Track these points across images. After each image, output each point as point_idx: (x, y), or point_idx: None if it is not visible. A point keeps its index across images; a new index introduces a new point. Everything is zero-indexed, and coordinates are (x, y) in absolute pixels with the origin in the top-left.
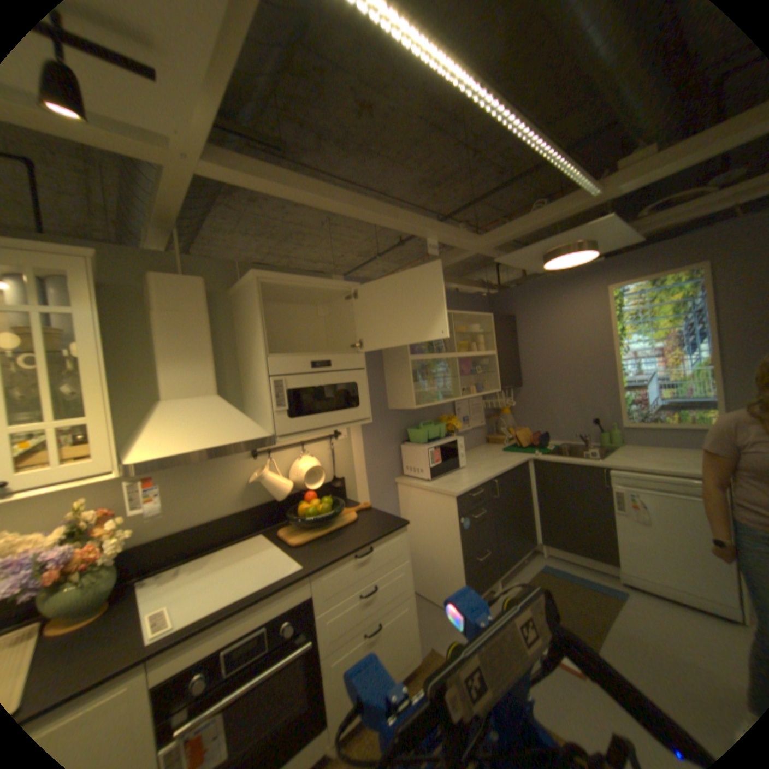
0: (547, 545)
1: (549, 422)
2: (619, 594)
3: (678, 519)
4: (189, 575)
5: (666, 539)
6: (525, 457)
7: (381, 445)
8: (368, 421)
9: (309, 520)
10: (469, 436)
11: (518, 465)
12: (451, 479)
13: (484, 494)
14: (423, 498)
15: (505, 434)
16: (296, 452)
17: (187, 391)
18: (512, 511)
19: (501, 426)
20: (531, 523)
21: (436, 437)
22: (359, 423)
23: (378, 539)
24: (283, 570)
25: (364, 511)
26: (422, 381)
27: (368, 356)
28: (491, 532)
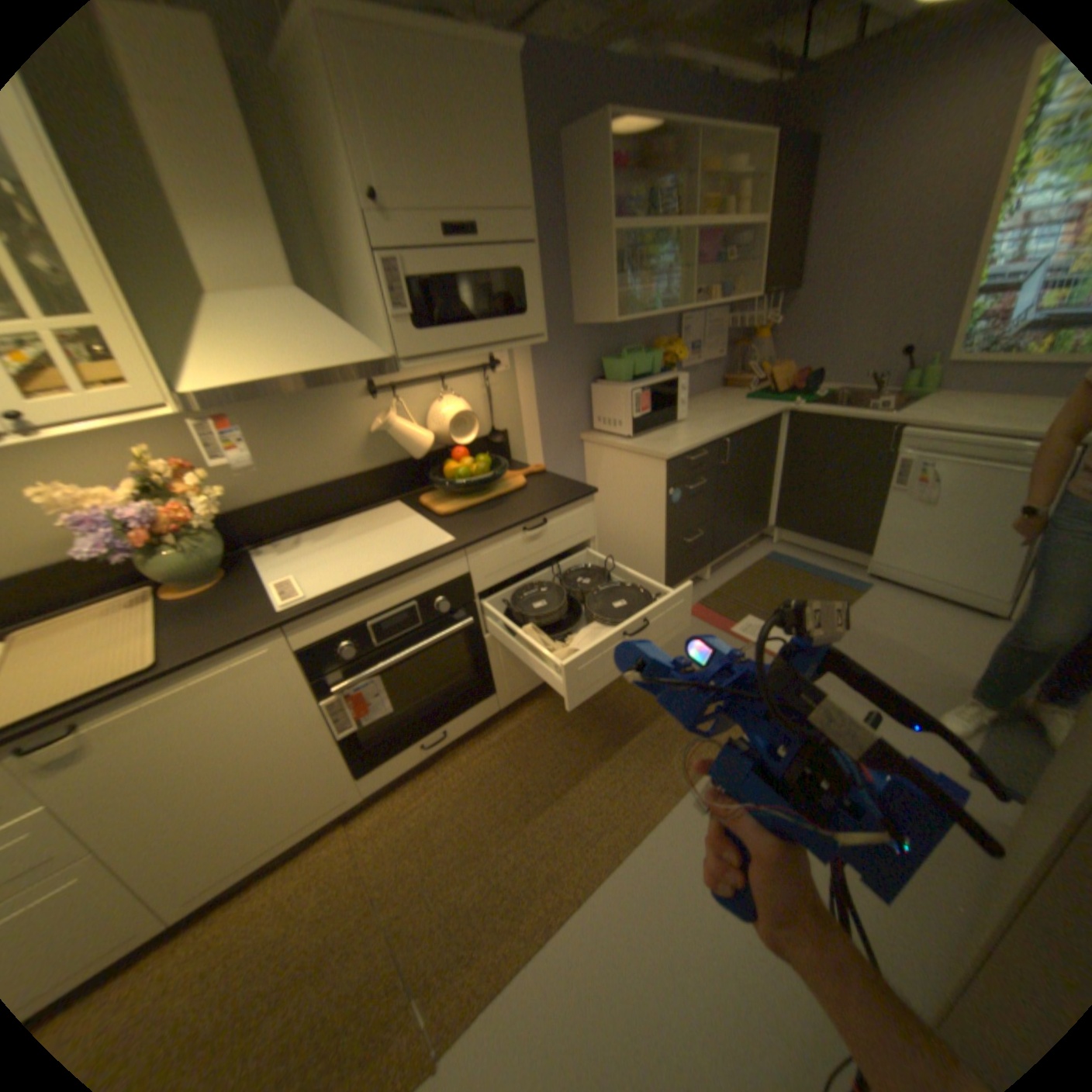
0: (782, 527)
1: (830, 353)
2: (862, 584)
3: (981, 496)
4: (315, 546)
5: (951, 522)
6: (779, 407)
7: (562, 384)
8: (542, 341)
9: (461, 485)
10: (698, 375)
11: (766, 418)
12: (662, 438)
13: (708, 459)
14: (620, 463)
15: (755, 373)
16: (435, 392)
17: (246, 280)
18: (744, 483)
19: (752, 359)
20: (767, 499)
21: (647, 373)
22: (527, 344)
23: (555, 511)
24: (432, 543)
25: (536, 476)
26: (633, 274)
27: (542, 222)
28: (709, 509)
